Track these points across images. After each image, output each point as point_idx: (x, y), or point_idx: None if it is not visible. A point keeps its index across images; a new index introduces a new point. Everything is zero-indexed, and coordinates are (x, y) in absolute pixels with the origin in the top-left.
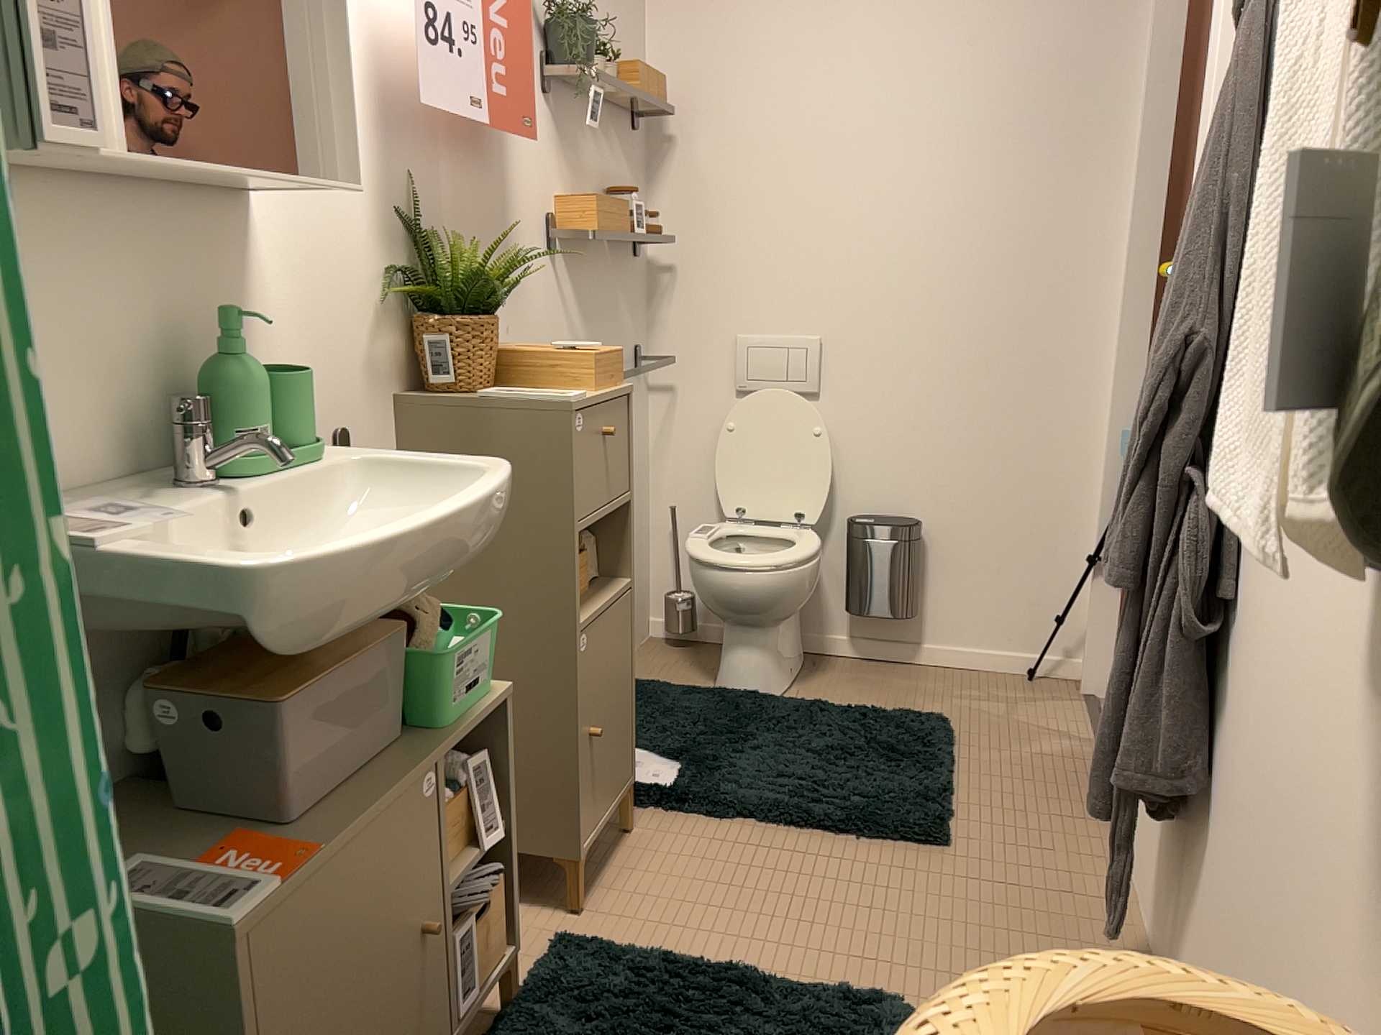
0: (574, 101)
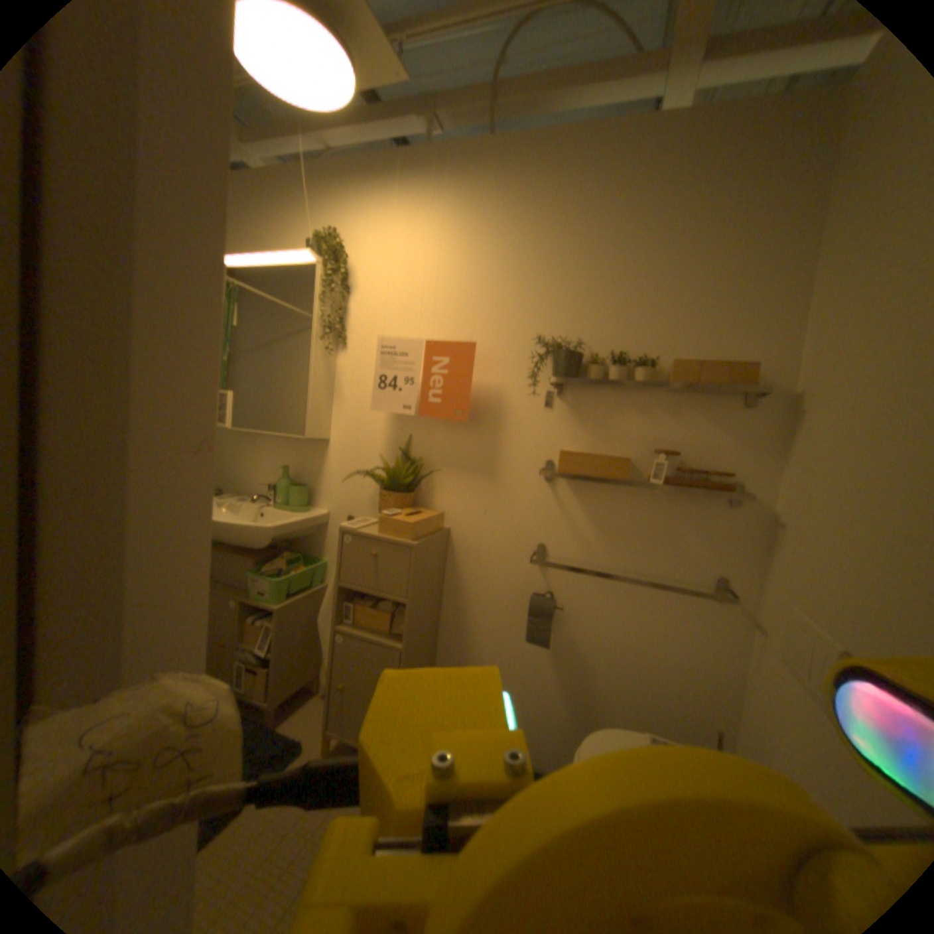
0: (607, 390)
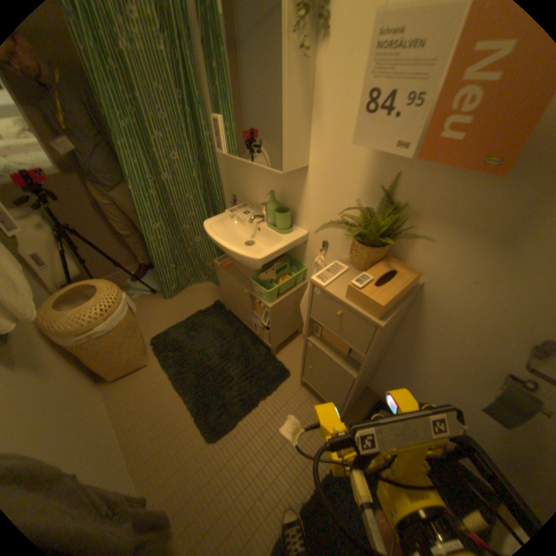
0: None
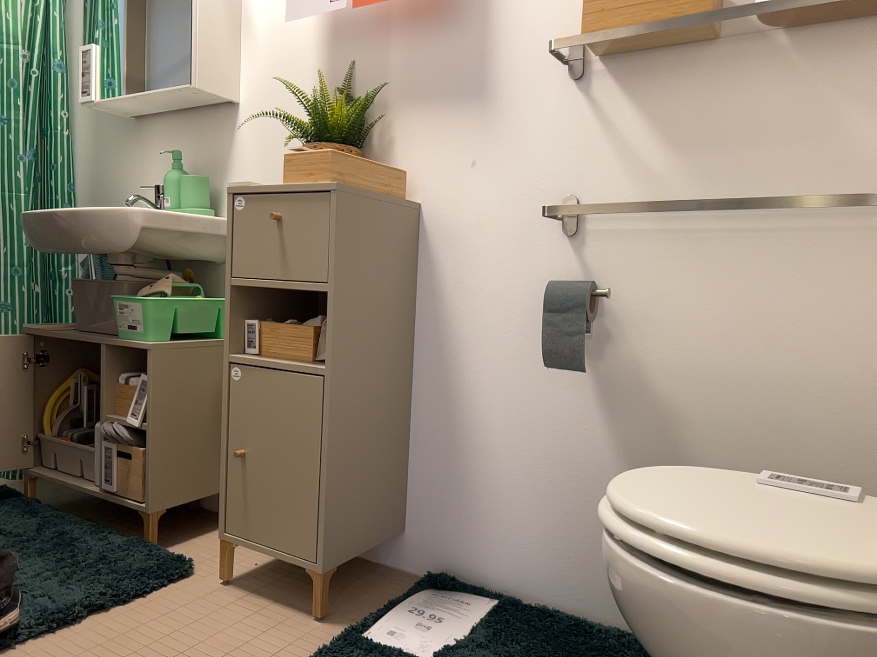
0: None
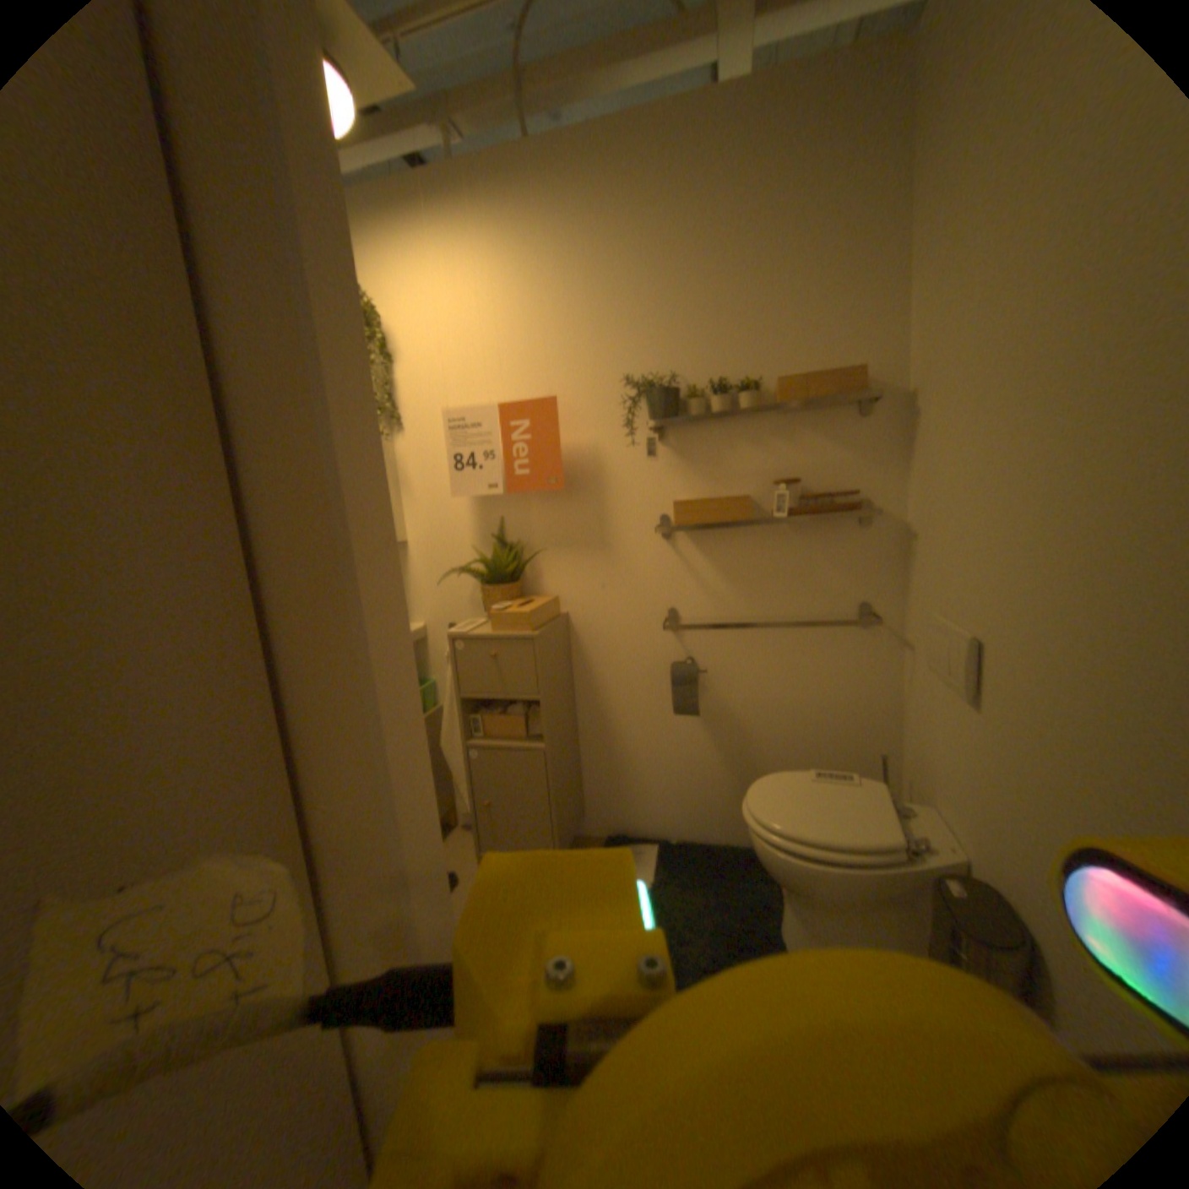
0: (713, 424)
